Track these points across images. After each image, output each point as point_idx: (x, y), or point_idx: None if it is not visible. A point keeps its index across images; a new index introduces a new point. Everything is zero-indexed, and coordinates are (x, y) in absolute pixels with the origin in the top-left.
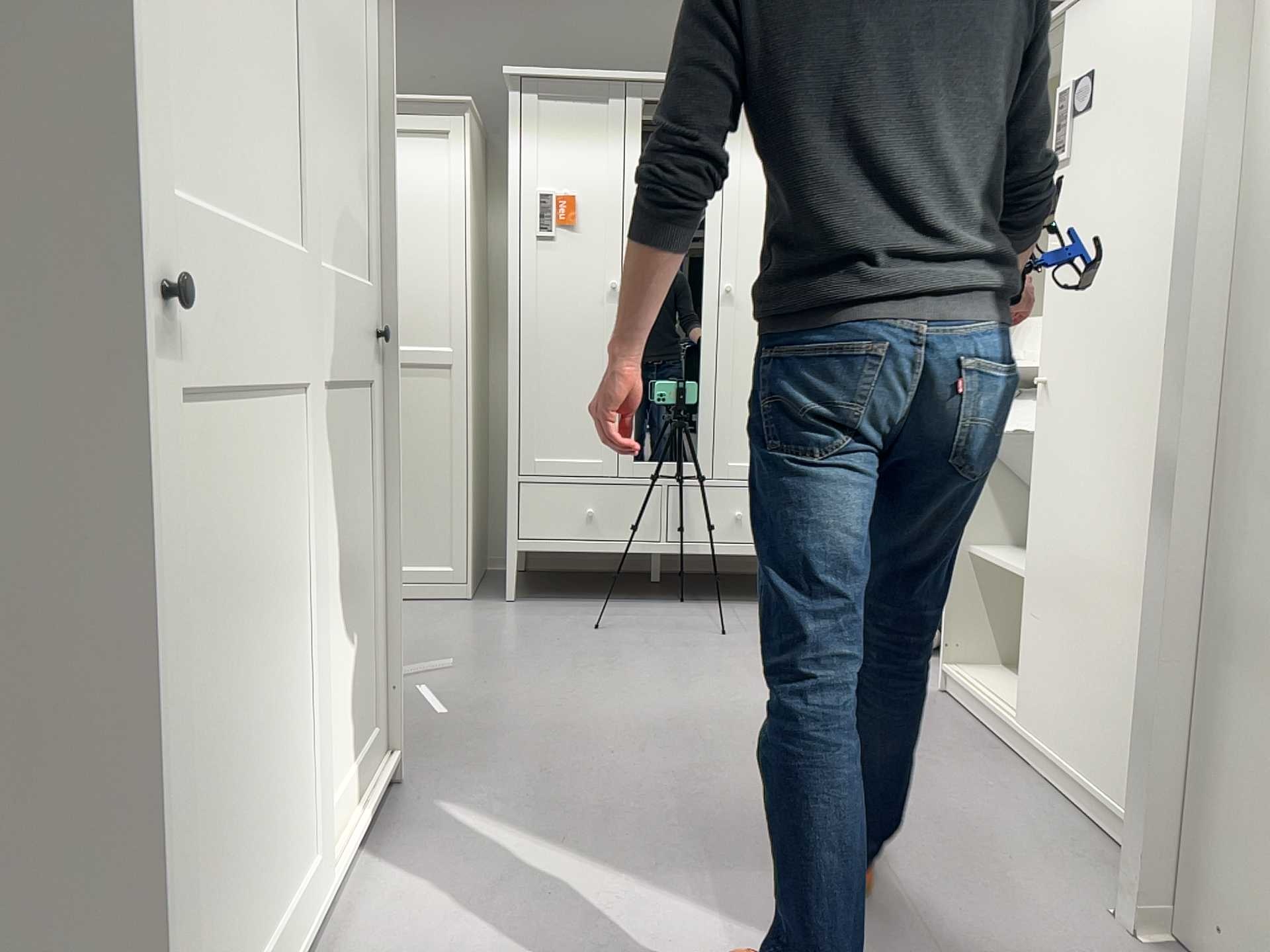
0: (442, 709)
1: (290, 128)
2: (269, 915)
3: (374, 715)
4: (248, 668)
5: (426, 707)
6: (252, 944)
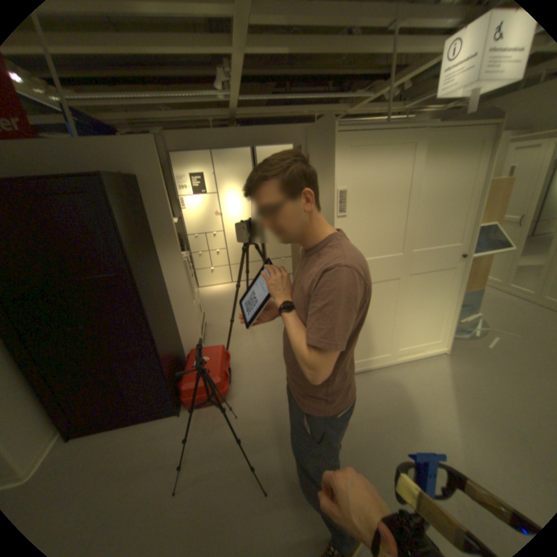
0: (494, 347)
1: (404, 231)
2: (371, 355)
3: (442, 338)
4: (370, 321)
5: (491, 344)
6: (365, 357)
